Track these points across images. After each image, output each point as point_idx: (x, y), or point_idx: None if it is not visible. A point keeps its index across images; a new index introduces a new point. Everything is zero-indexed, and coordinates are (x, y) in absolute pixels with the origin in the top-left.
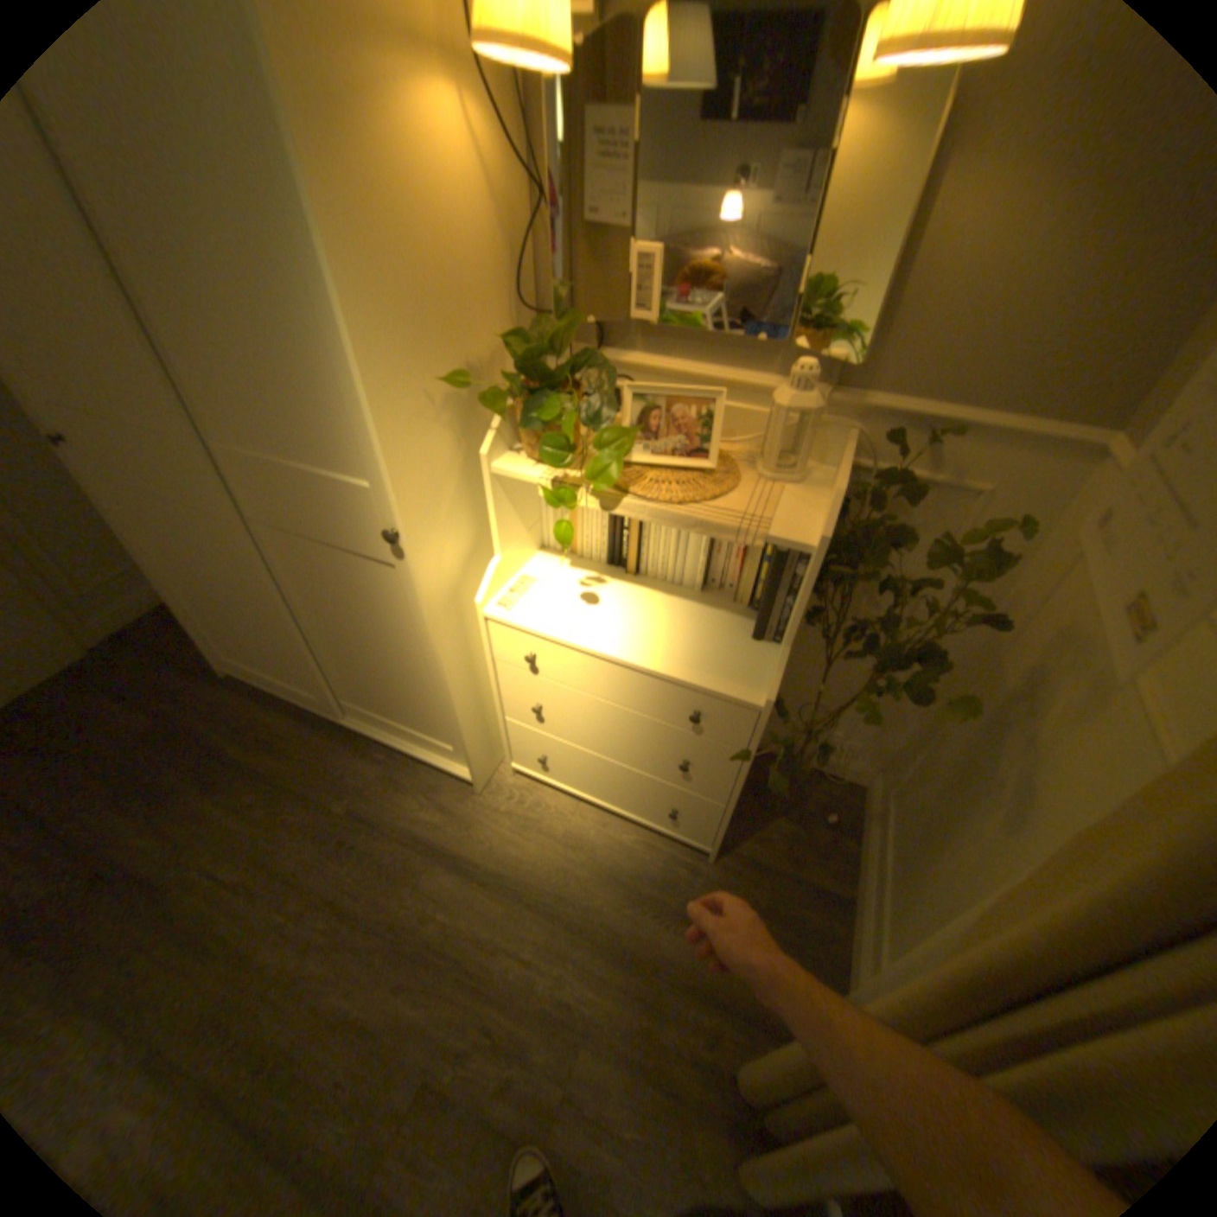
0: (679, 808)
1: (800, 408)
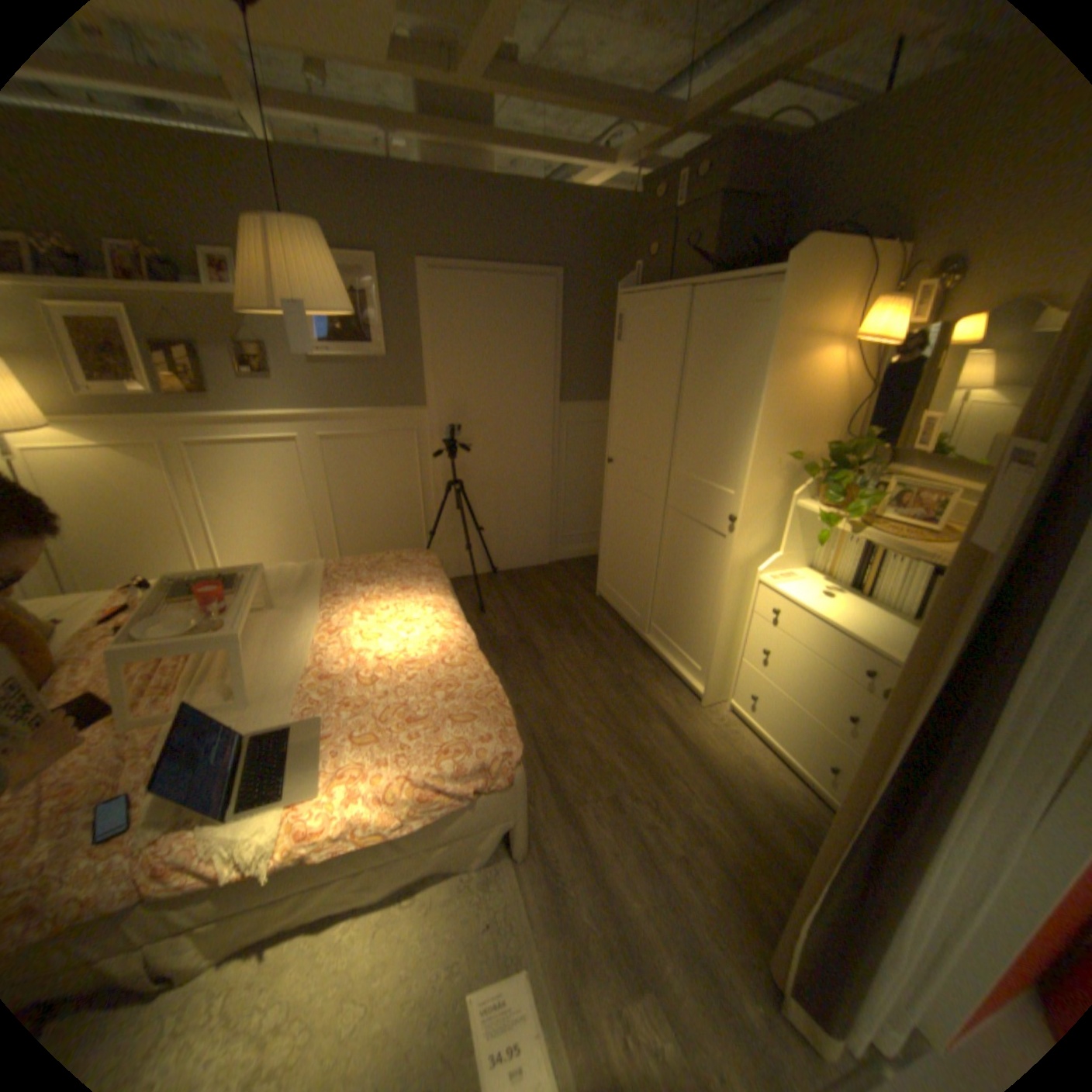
0: (841, 768)
1: None
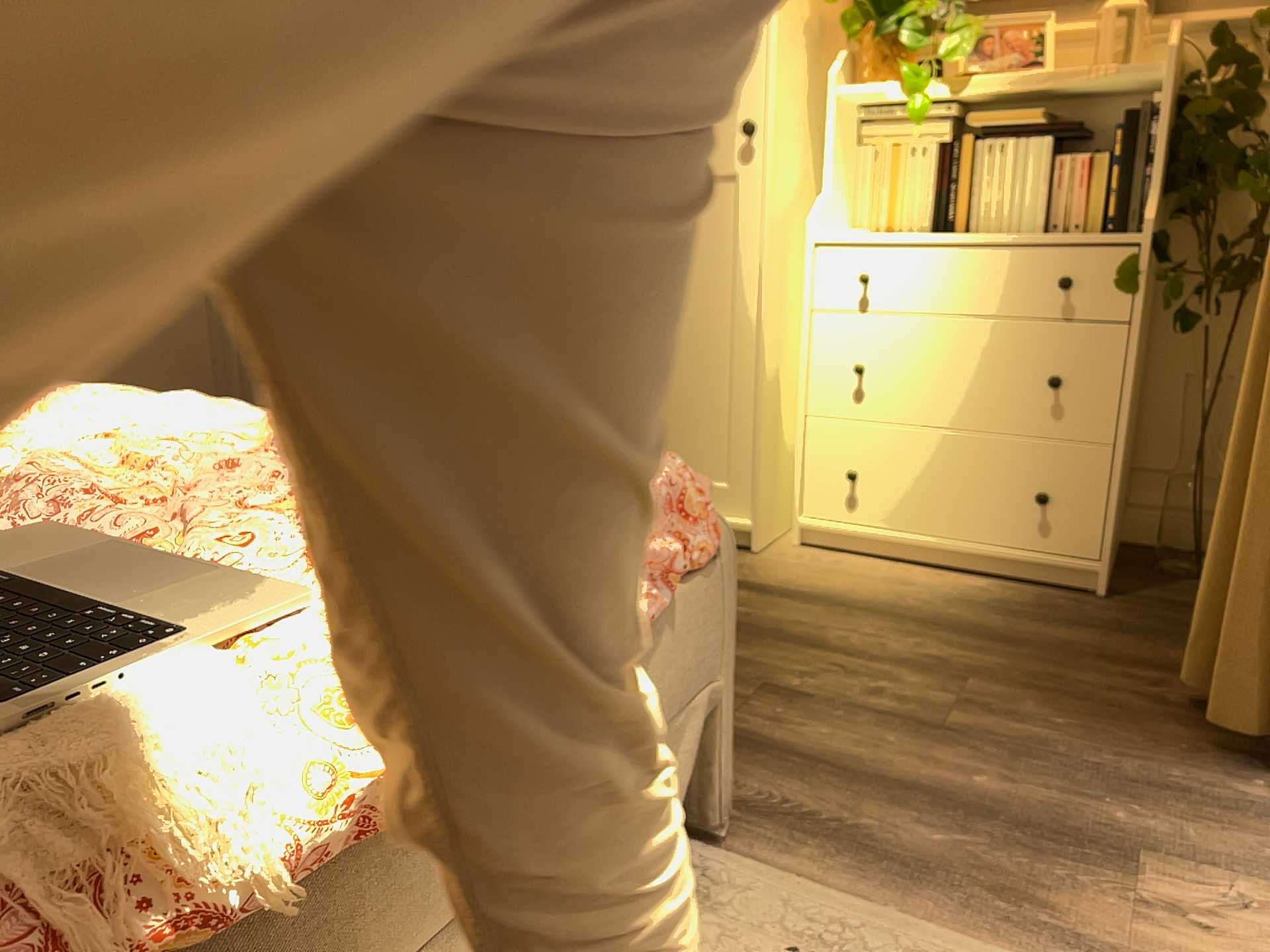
0: (1051, 488)
1: (1127, 5)
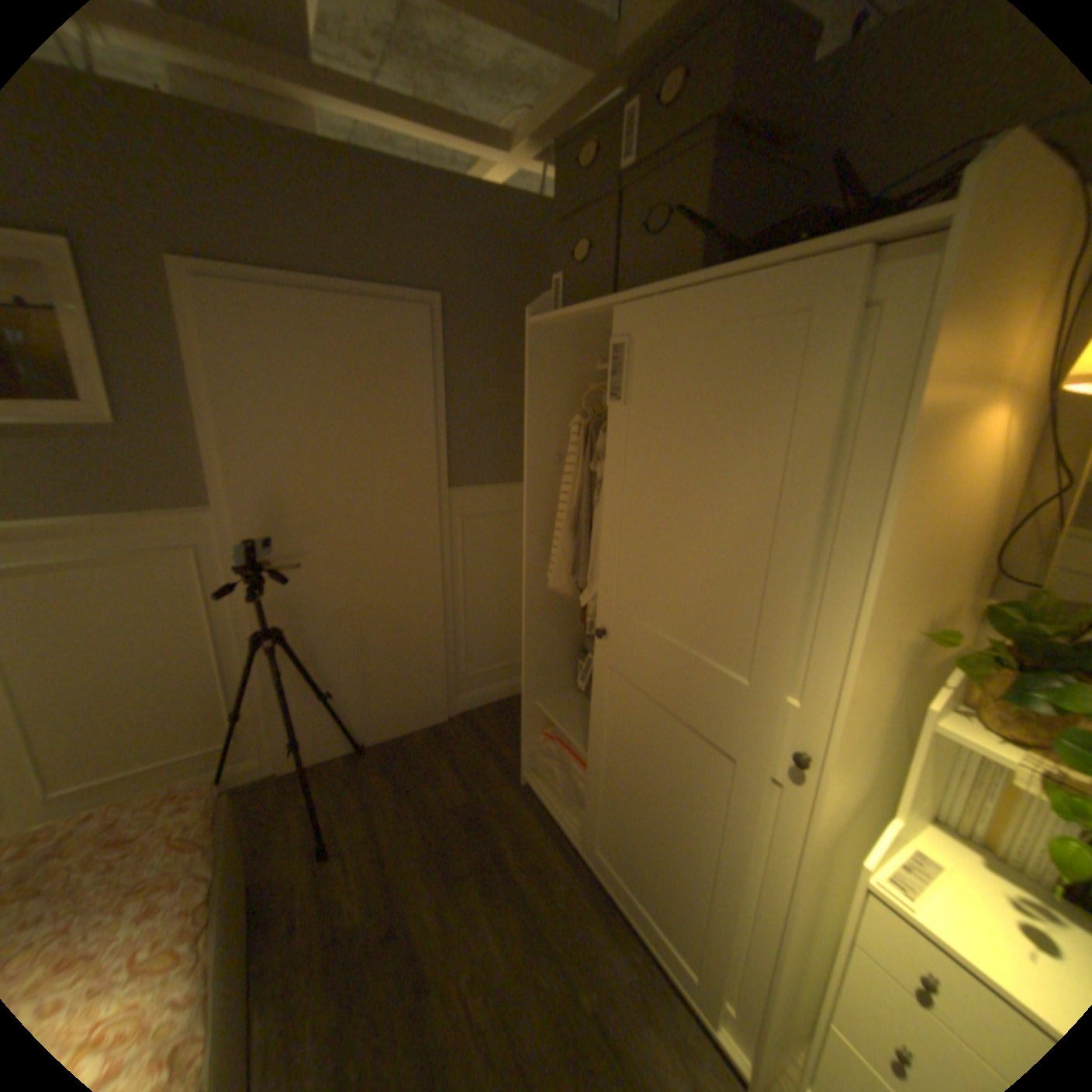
0: None
1: None
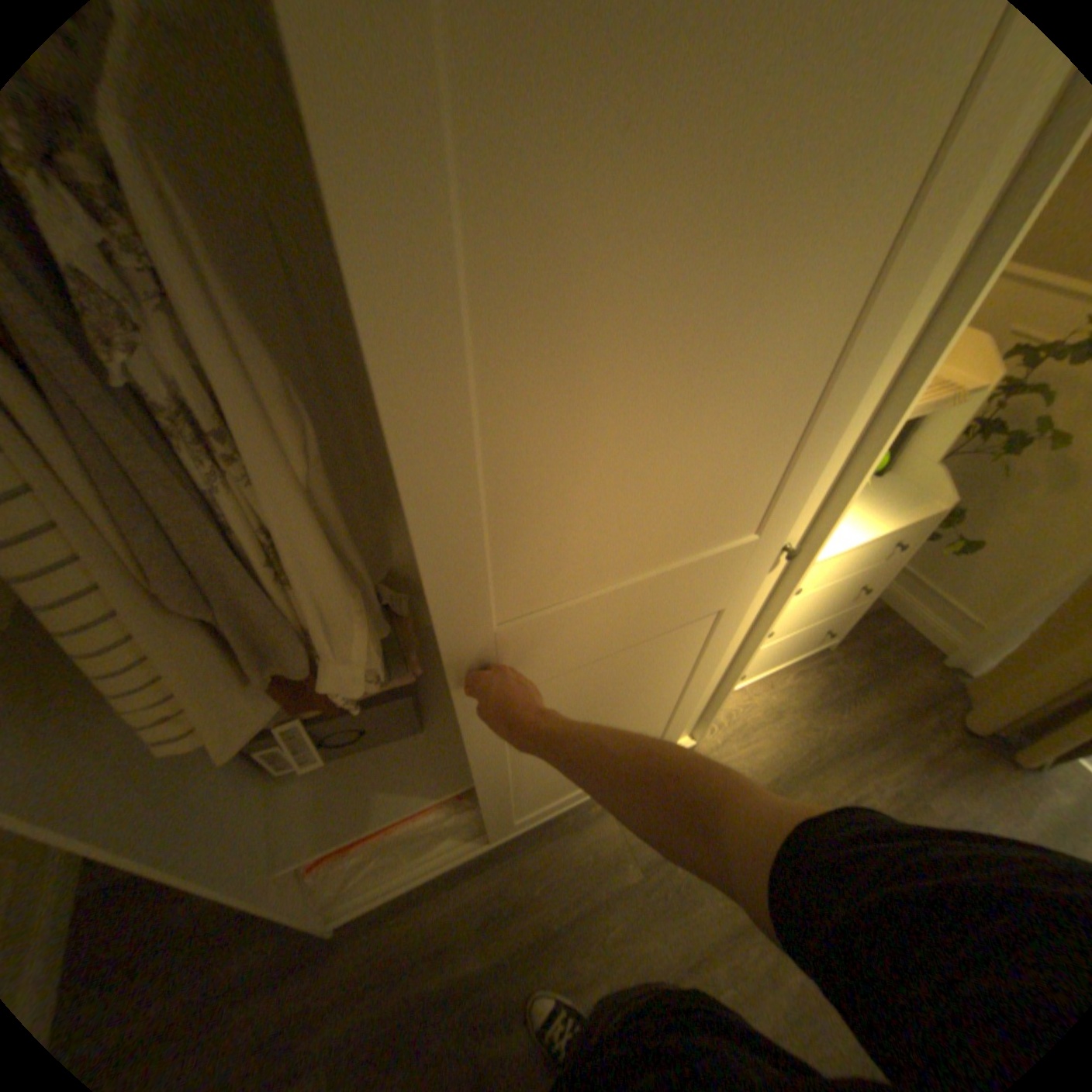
0: (833, 628)
1: None
